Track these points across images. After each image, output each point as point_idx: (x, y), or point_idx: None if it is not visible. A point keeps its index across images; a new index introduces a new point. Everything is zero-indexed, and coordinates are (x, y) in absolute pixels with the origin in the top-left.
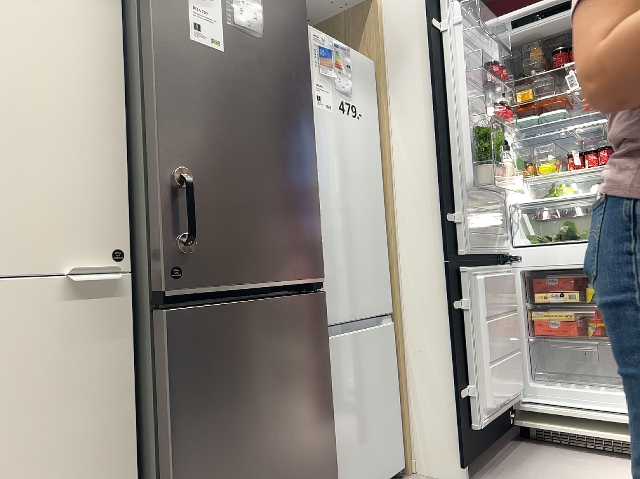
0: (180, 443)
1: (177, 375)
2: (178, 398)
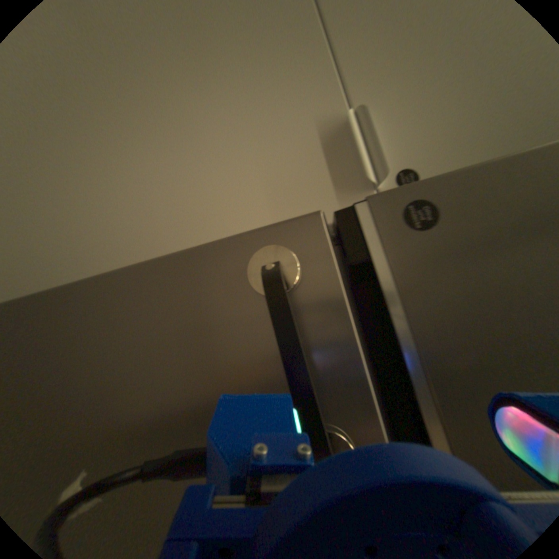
0: (68, 321)
1: (191, 288)
2: (148, 299)
